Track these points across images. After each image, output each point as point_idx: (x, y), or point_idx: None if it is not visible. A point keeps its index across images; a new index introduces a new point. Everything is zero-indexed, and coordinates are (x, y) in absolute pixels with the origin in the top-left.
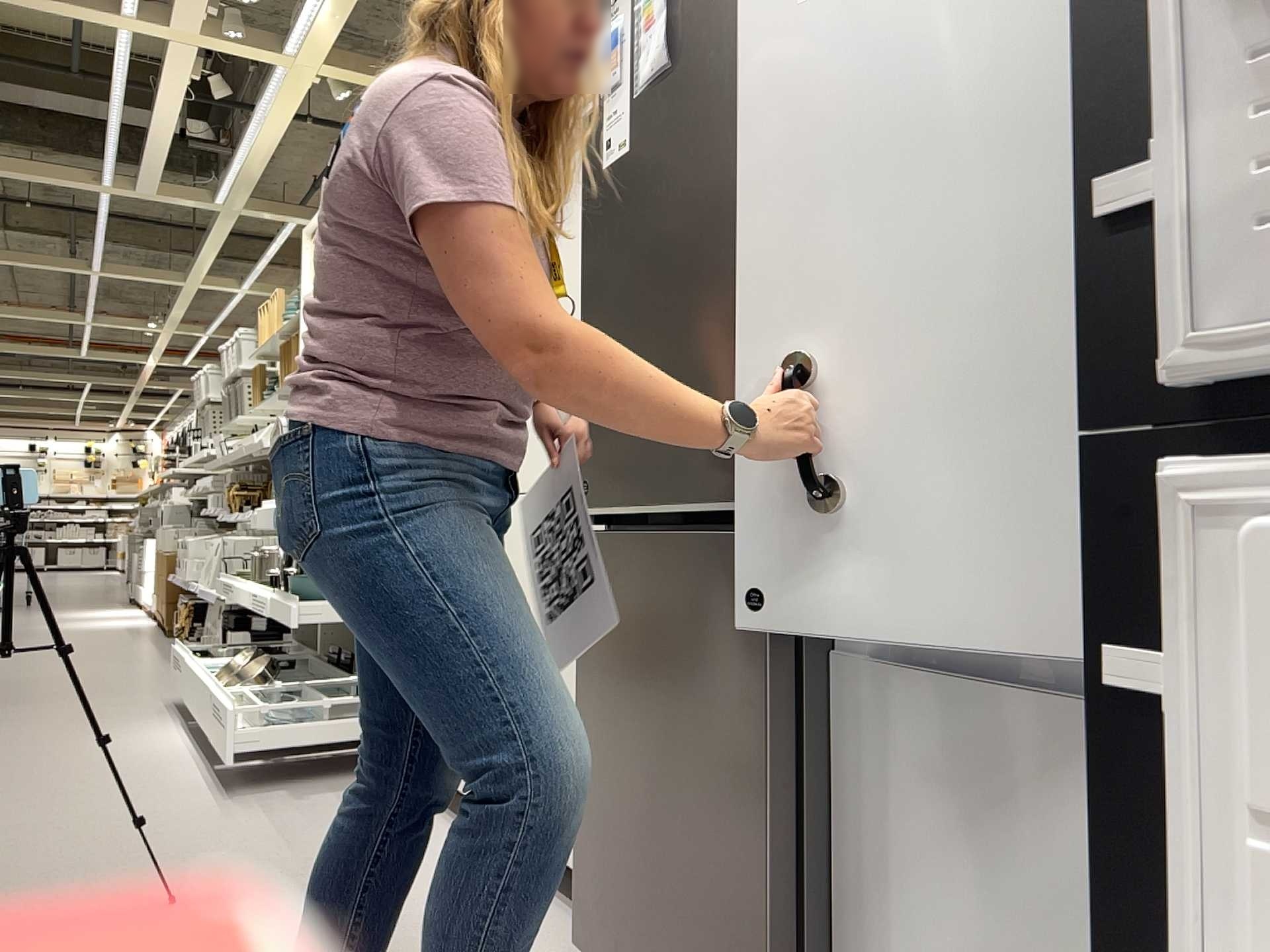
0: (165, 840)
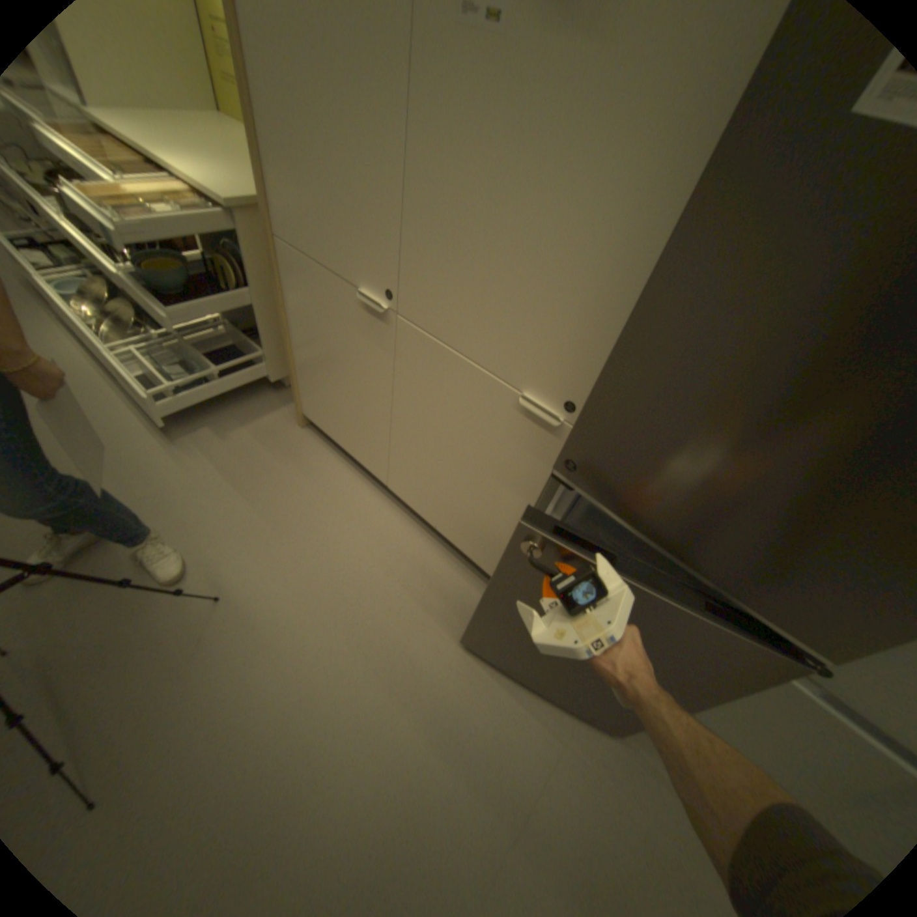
0: (159, 508)
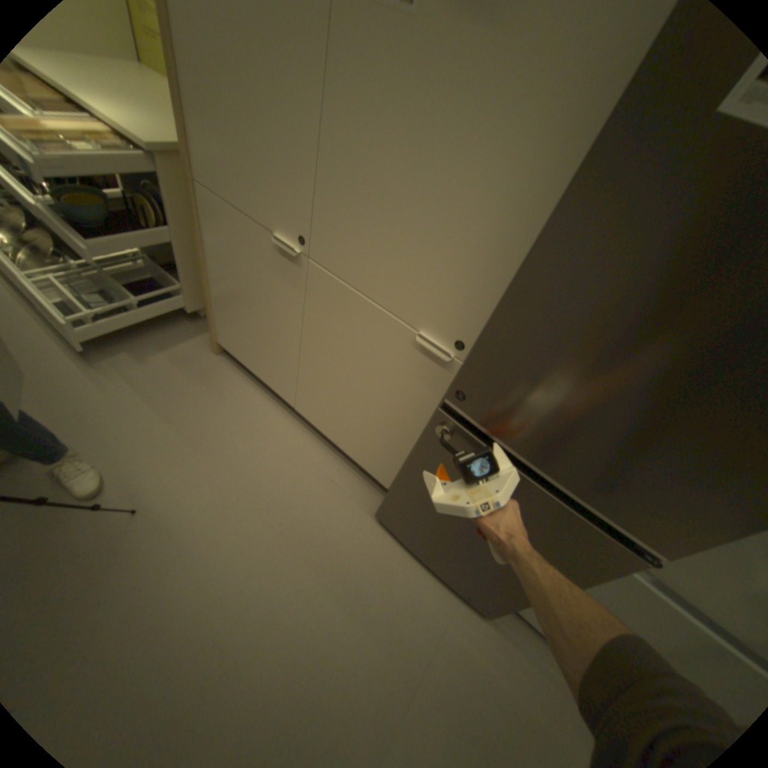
0: (77, 427)
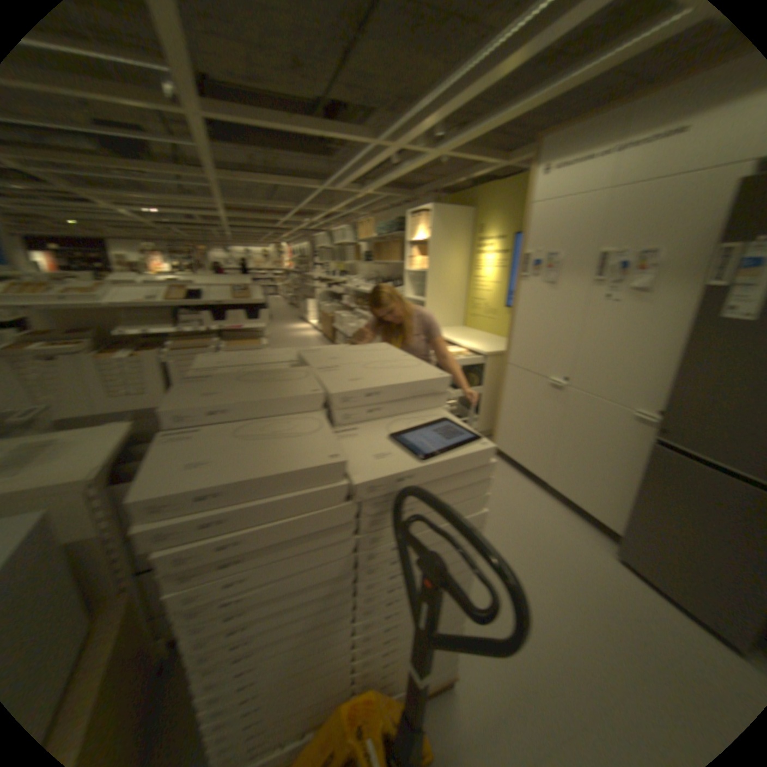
0: None
